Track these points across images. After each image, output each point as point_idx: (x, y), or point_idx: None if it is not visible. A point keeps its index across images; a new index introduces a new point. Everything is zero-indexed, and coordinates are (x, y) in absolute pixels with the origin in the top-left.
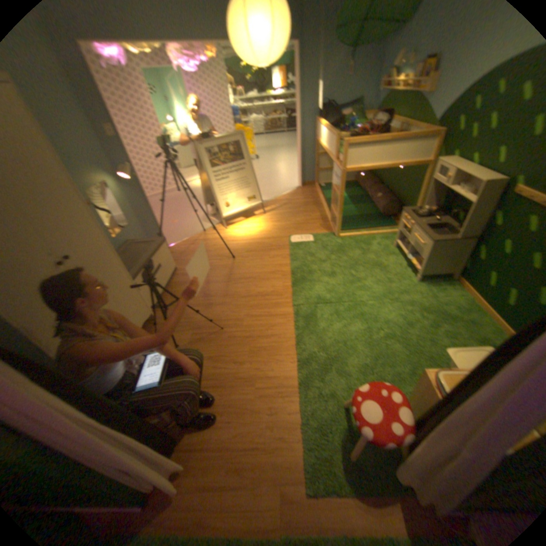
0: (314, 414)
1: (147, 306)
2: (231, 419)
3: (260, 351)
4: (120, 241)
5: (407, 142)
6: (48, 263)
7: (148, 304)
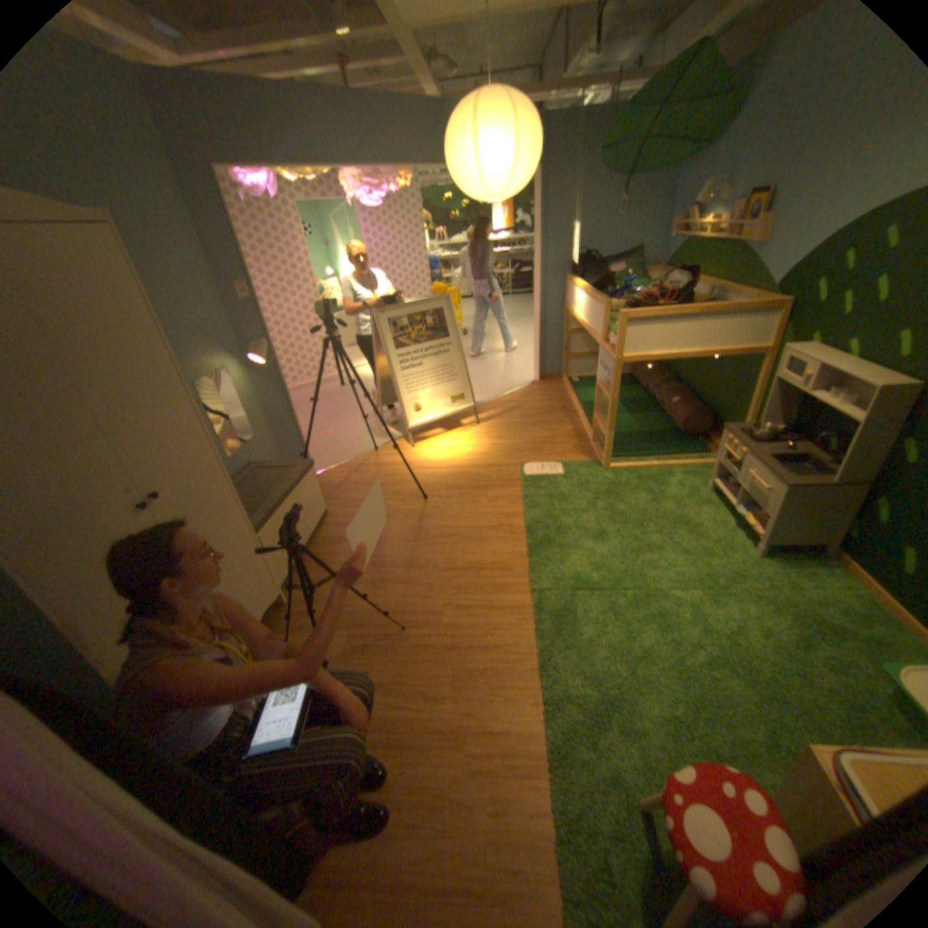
0: (582, 821)
1: (274, 580)
2: (419, 820)
3: (474, 679)
4: (240, 464)
5: (726, 317)
6: (125, 505)
7: (277, 576)
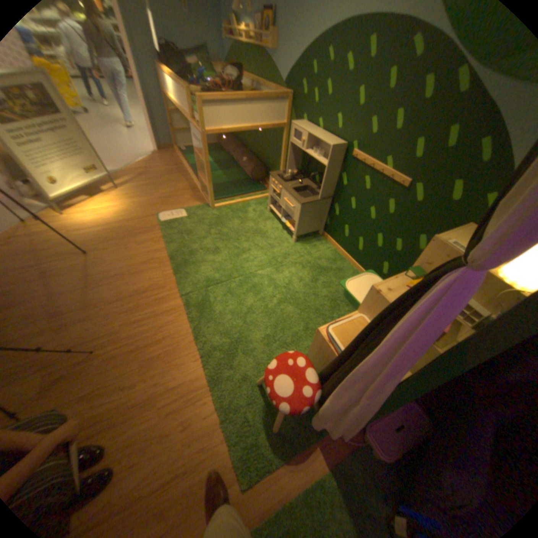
0: (230, 406)
1: None
2: (136, 459)
3: (154, 362)
4: None
5: (262, 103)
6: None
7: None
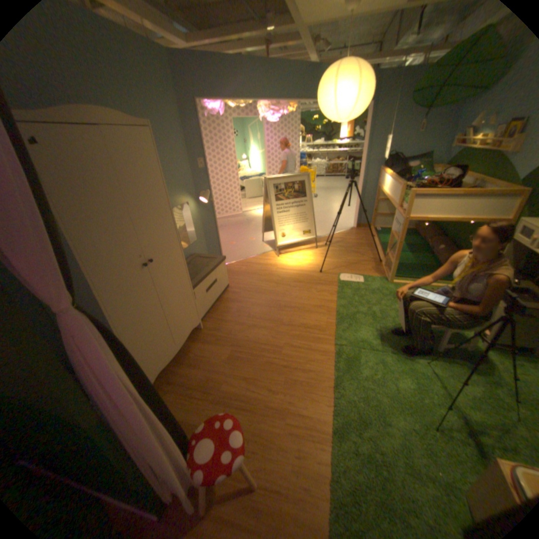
0: (347, 473)
1: (198, 315)
2: (257, 451)
3: (296, 385)
4: (188, 253)
5: (483, 198)
6: (137, 263)
7: (199, 313)
